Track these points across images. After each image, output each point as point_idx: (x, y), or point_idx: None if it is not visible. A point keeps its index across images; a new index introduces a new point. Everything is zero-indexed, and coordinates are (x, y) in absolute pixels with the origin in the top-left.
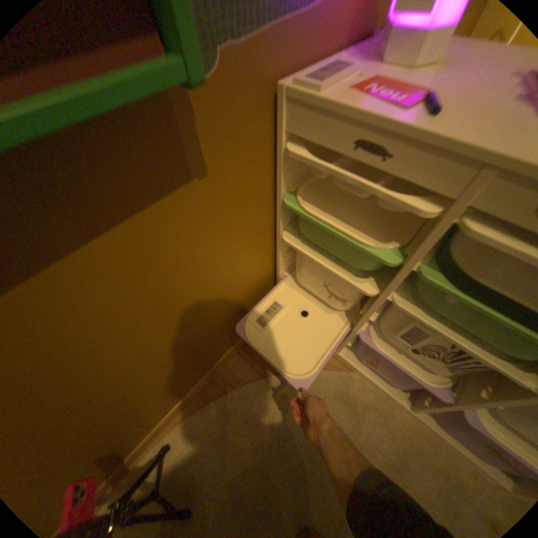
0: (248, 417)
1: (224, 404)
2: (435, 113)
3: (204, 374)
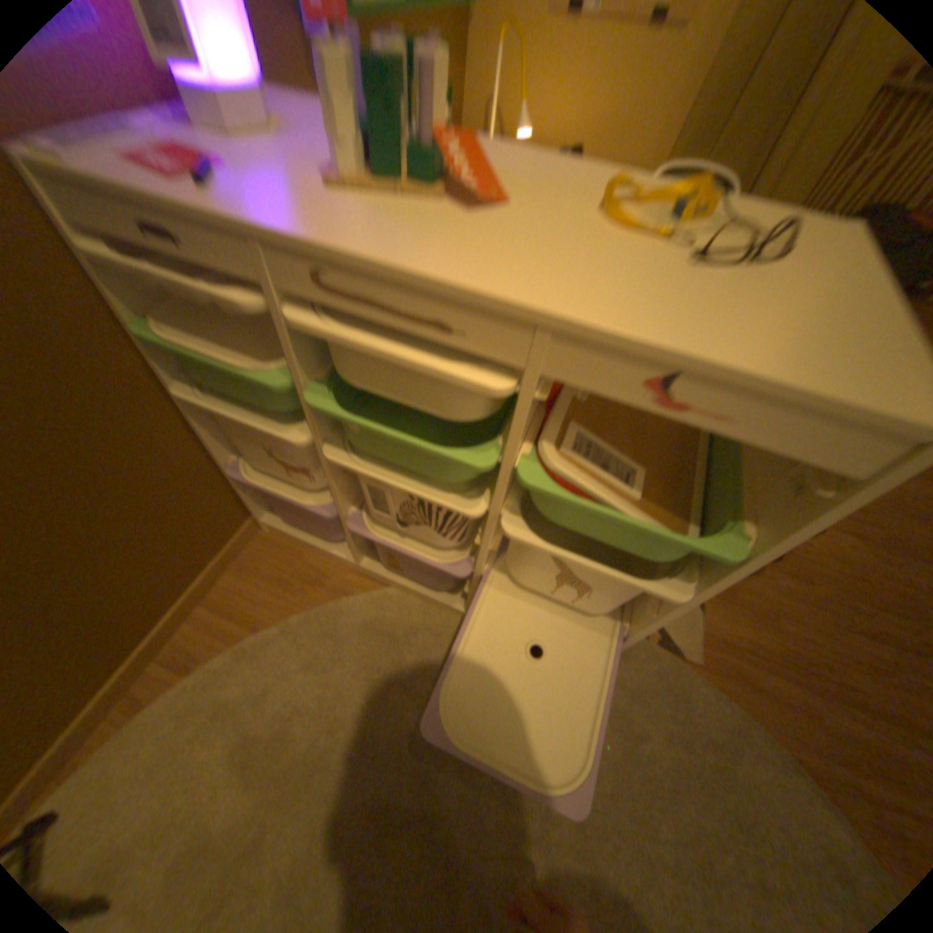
0: (216, 707)
1: (167, 703)
2: (198, 179)
3: (116, 665)
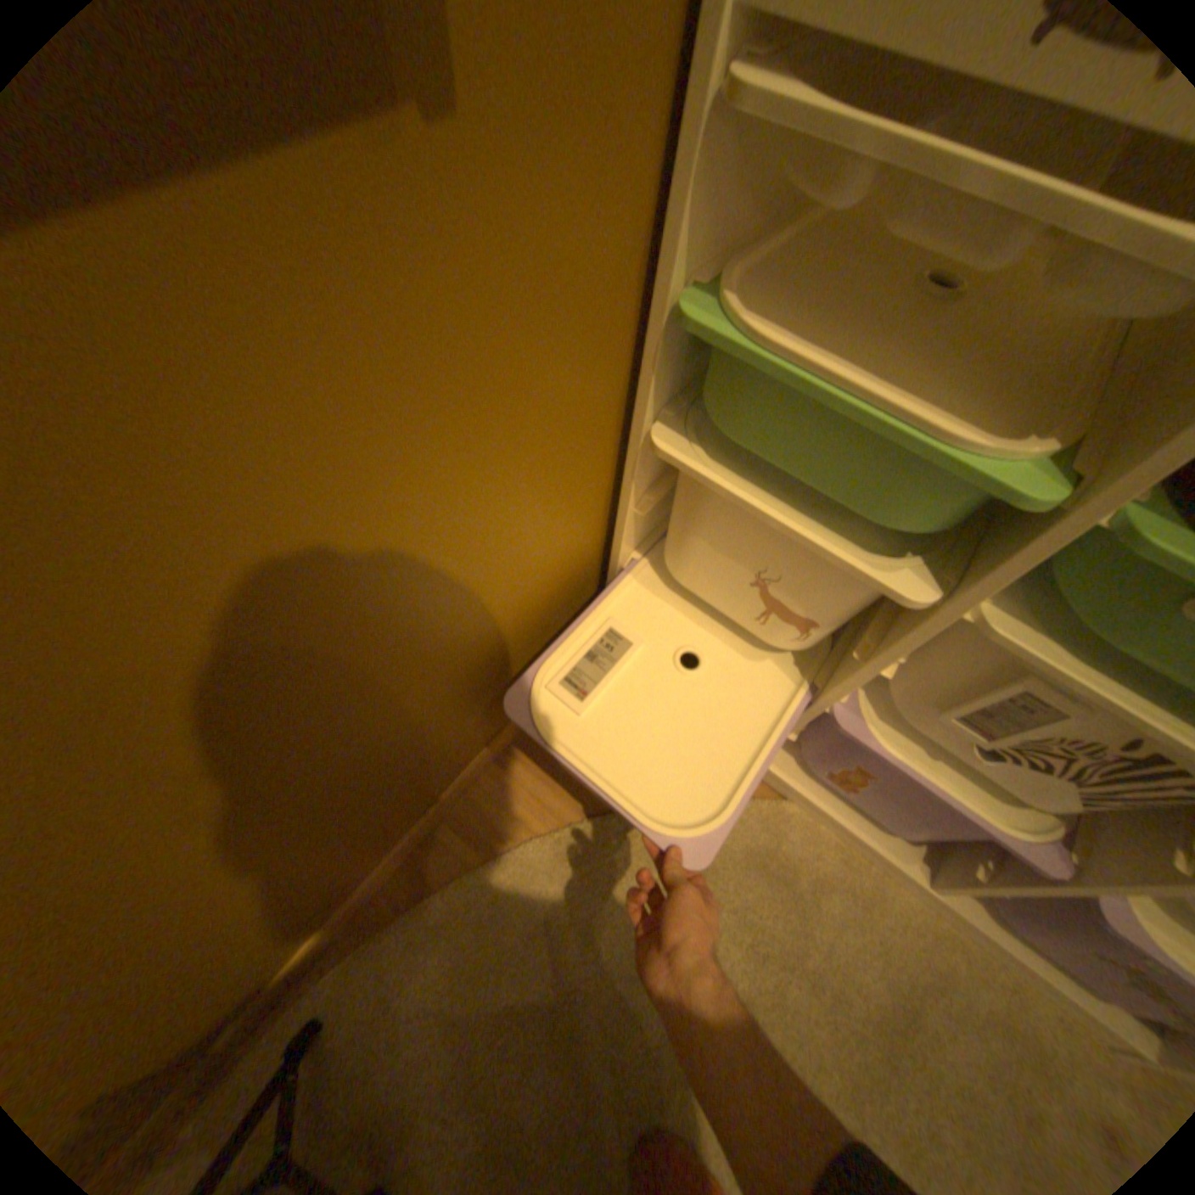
0: (533, 927)
1: (466, 898)
2: None
3: (411, 825)
